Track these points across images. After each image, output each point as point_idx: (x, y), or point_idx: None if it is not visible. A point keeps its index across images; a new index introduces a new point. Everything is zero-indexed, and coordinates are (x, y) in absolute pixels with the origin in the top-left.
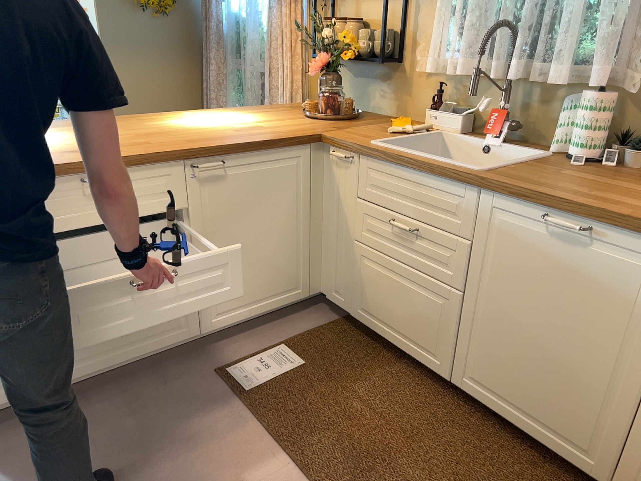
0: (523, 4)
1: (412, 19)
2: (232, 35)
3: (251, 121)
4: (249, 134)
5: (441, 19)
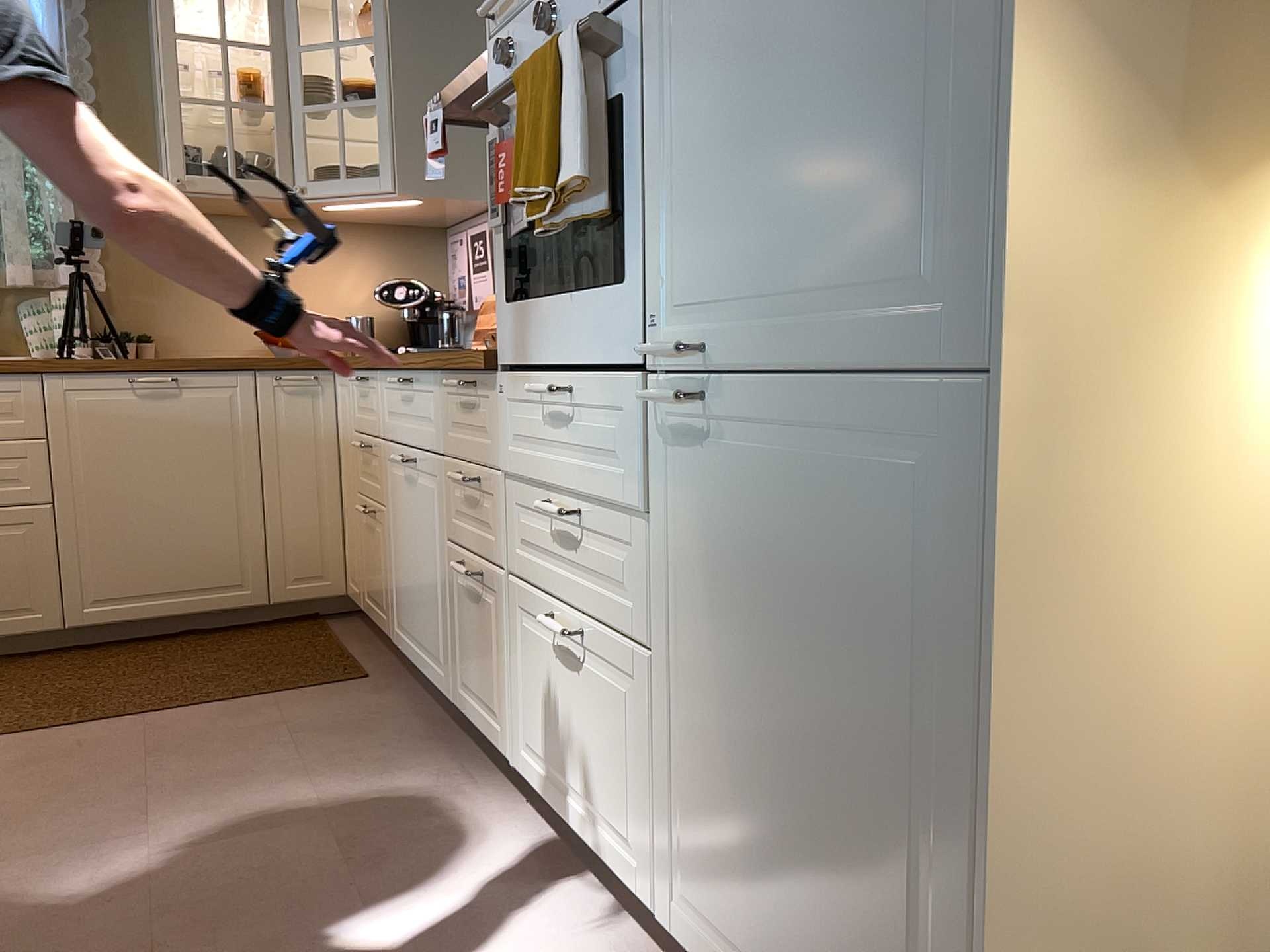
0: None
1: None
2: None
3: None
4: None
5: None
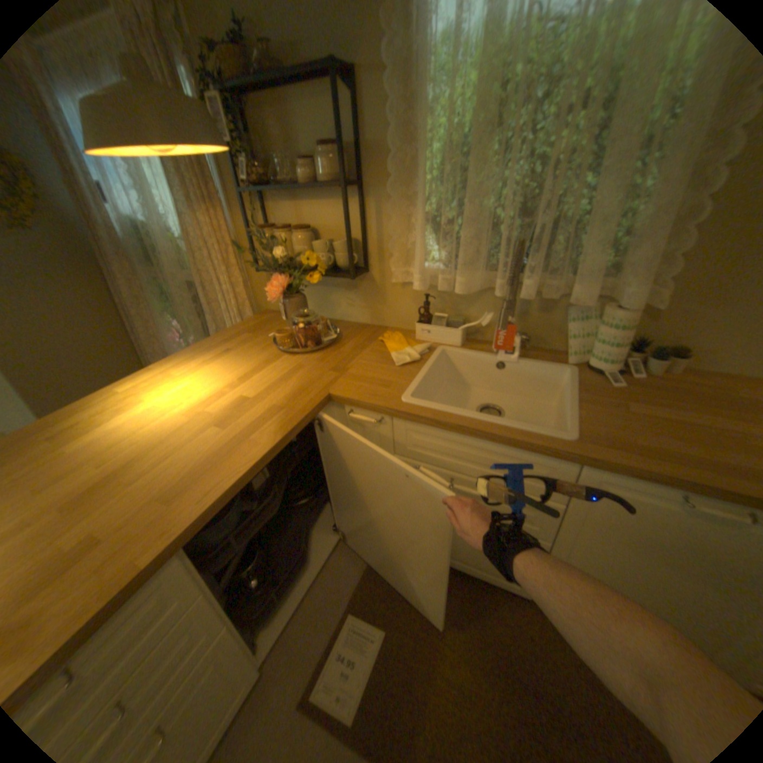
0: (523, 210)
1: (374, 223)
2: (132, 242)
3: (224, 385)
4: (244, 432)
5: (426, 229)
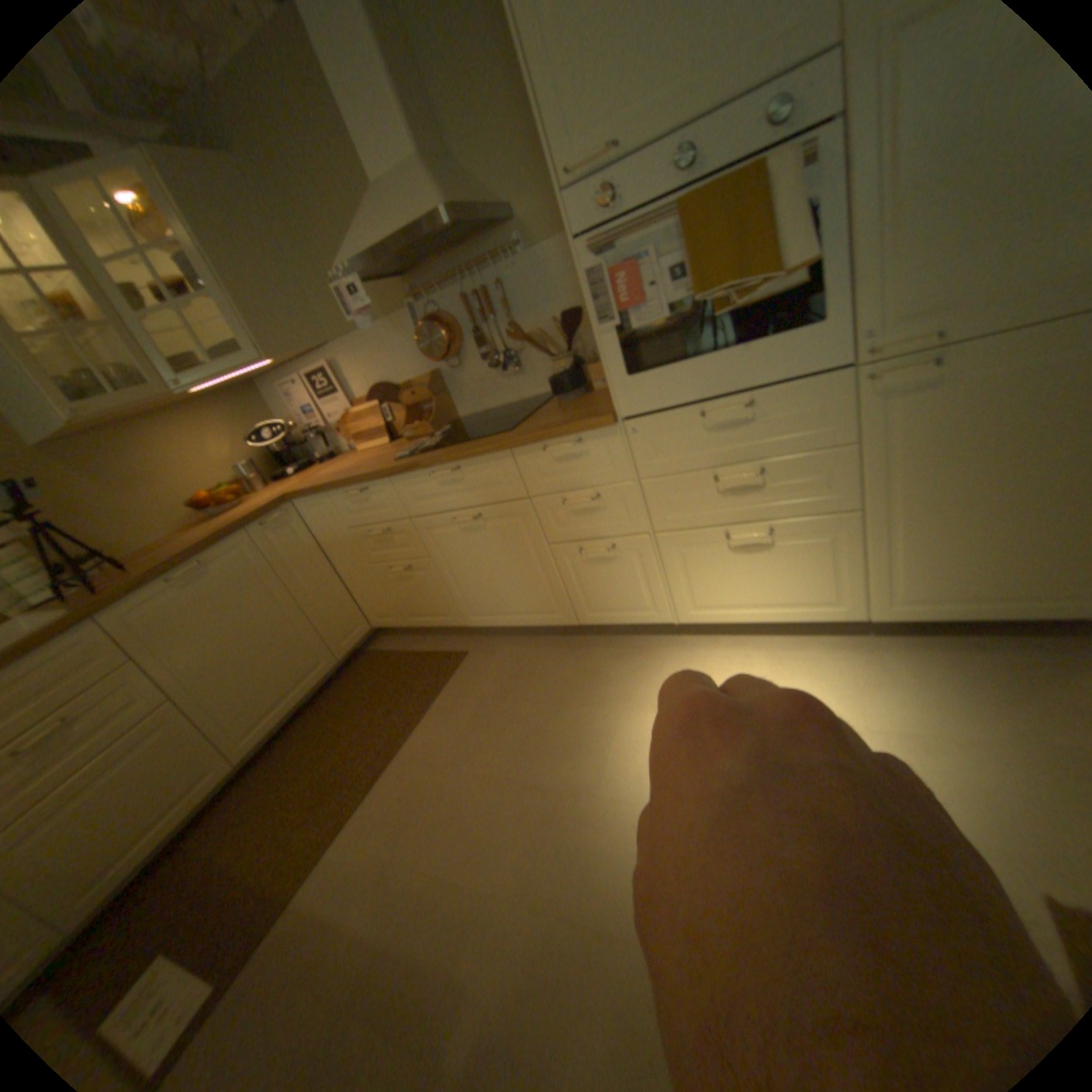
0: None
1: None
2: None
3: None
4: None
5: None
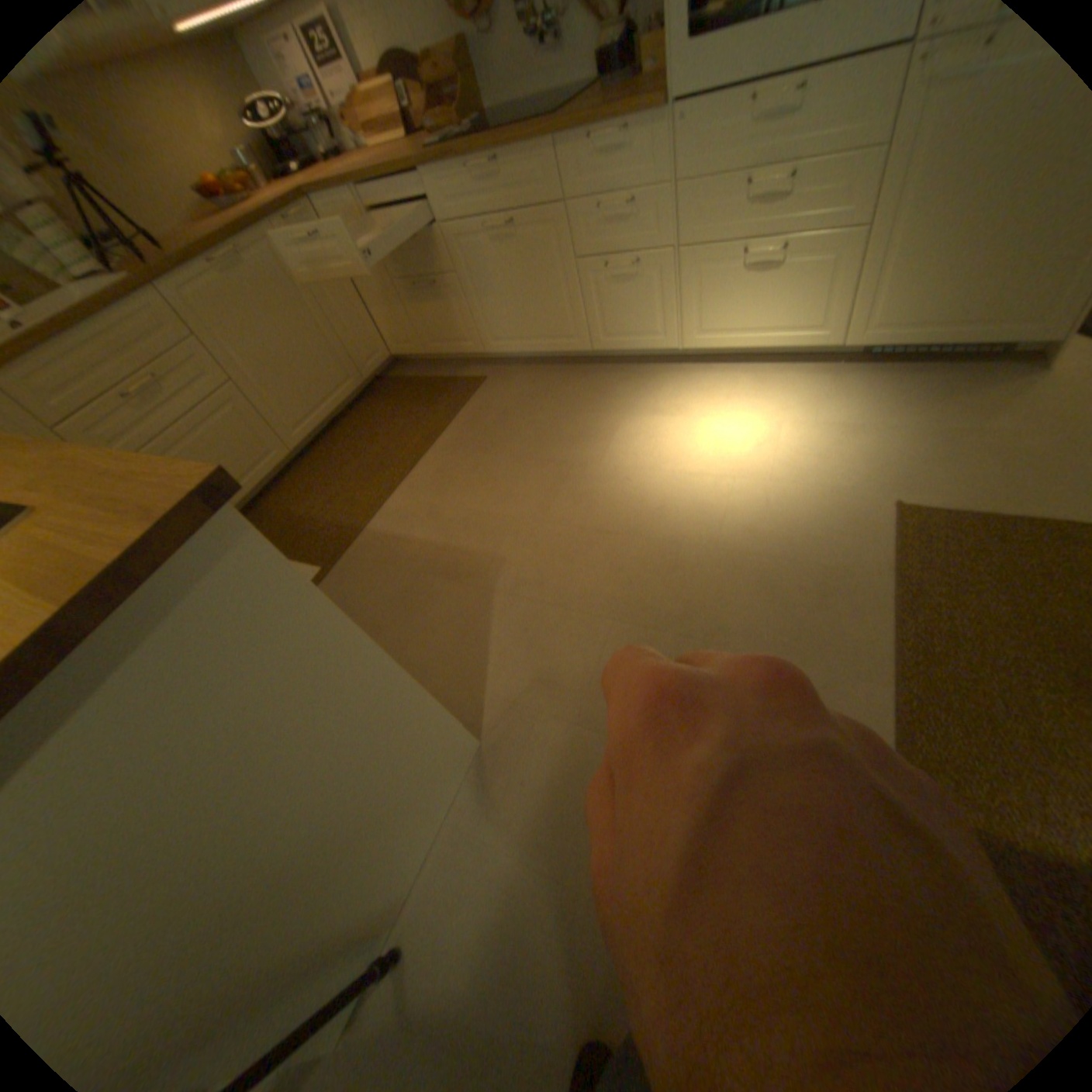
0: None
1: None
2: None
3: None
4: None
5: None
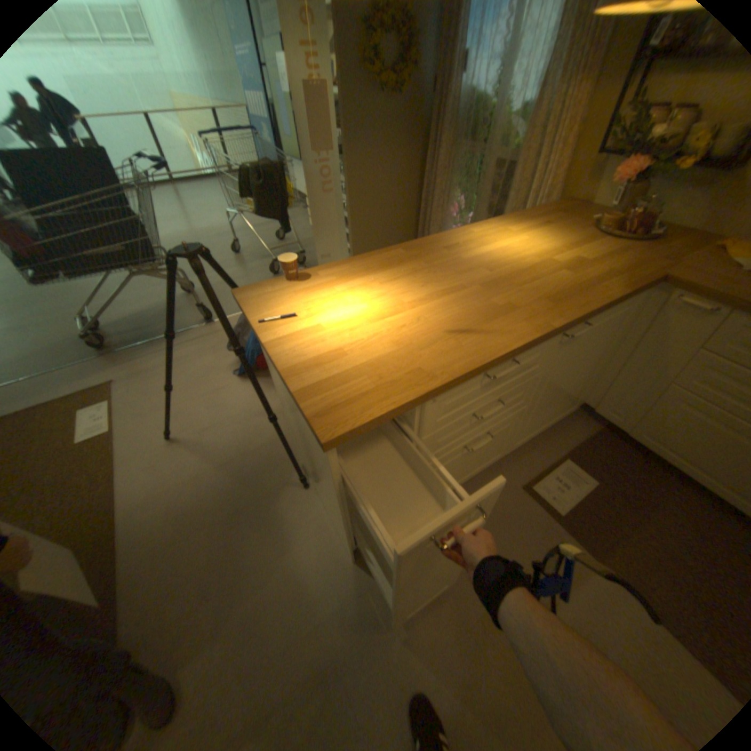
0: None
1: None
2: (470, 113)
3: (559, 245)
4: (596, 280)
5: None
